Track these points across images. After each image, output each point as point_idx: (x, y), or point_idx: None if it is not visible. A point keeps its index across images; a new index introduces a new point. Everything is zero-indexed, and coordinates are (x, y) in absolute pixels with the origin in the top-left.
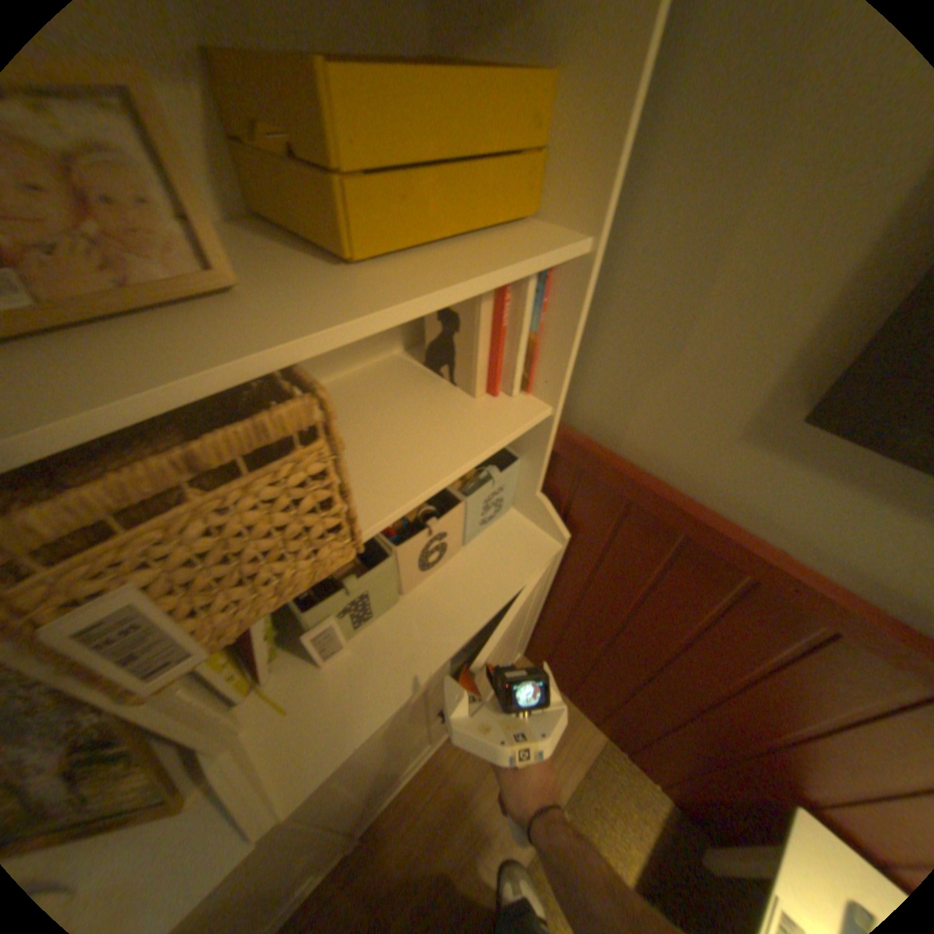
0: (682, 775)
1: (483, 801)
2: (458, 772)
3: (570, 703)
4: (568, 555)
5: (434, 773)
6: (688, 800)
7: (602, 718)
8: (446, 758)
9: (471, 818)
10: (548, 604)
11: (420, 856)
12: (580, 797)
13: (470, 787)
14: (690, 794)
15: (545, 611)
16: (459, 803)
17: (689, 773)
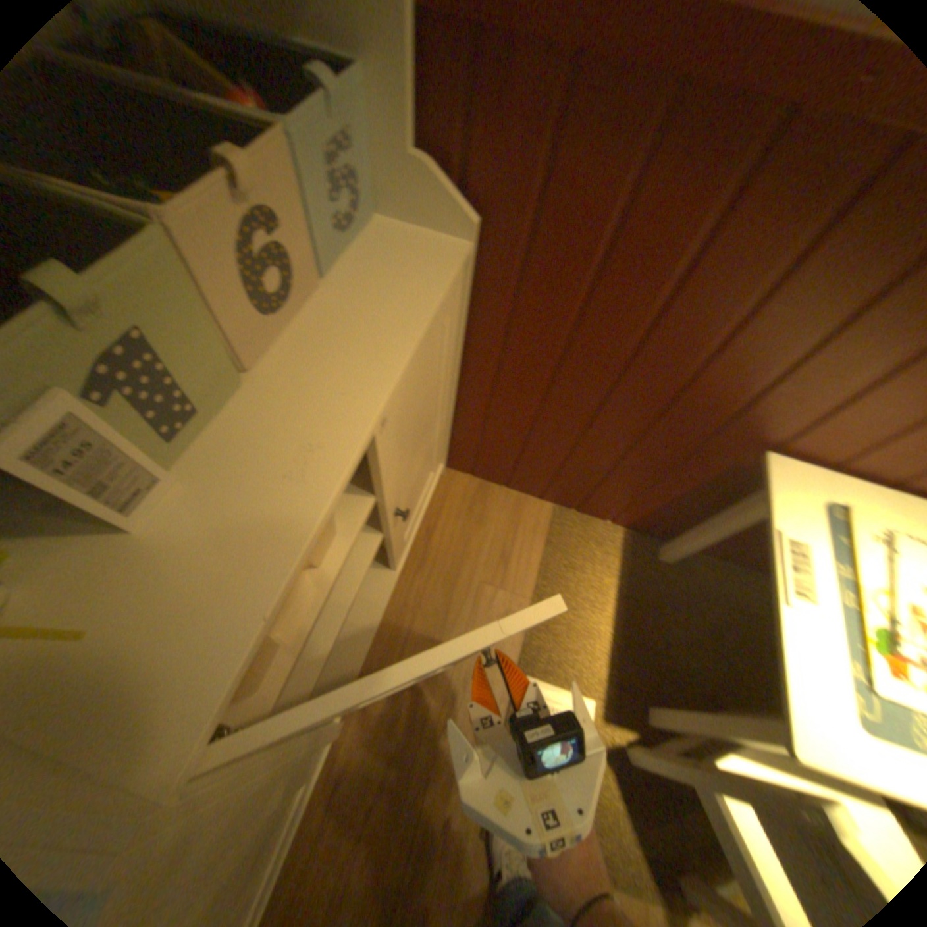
0: (635, 495)
1: (459, 614)
2: (423, 602)
3: (509, 489)
4: (480, 269)
5: (398, 616)
6: (640, 515)
7: (546, 485)
8: (405, 597)
9: (454, 633)
10: (464, 374)
11: (417, 693)
12: (547, 563)
13: (441, 608)
14: (642, 508)
15: (461, 389)
16: (436, 628)
17: (643, 488)
